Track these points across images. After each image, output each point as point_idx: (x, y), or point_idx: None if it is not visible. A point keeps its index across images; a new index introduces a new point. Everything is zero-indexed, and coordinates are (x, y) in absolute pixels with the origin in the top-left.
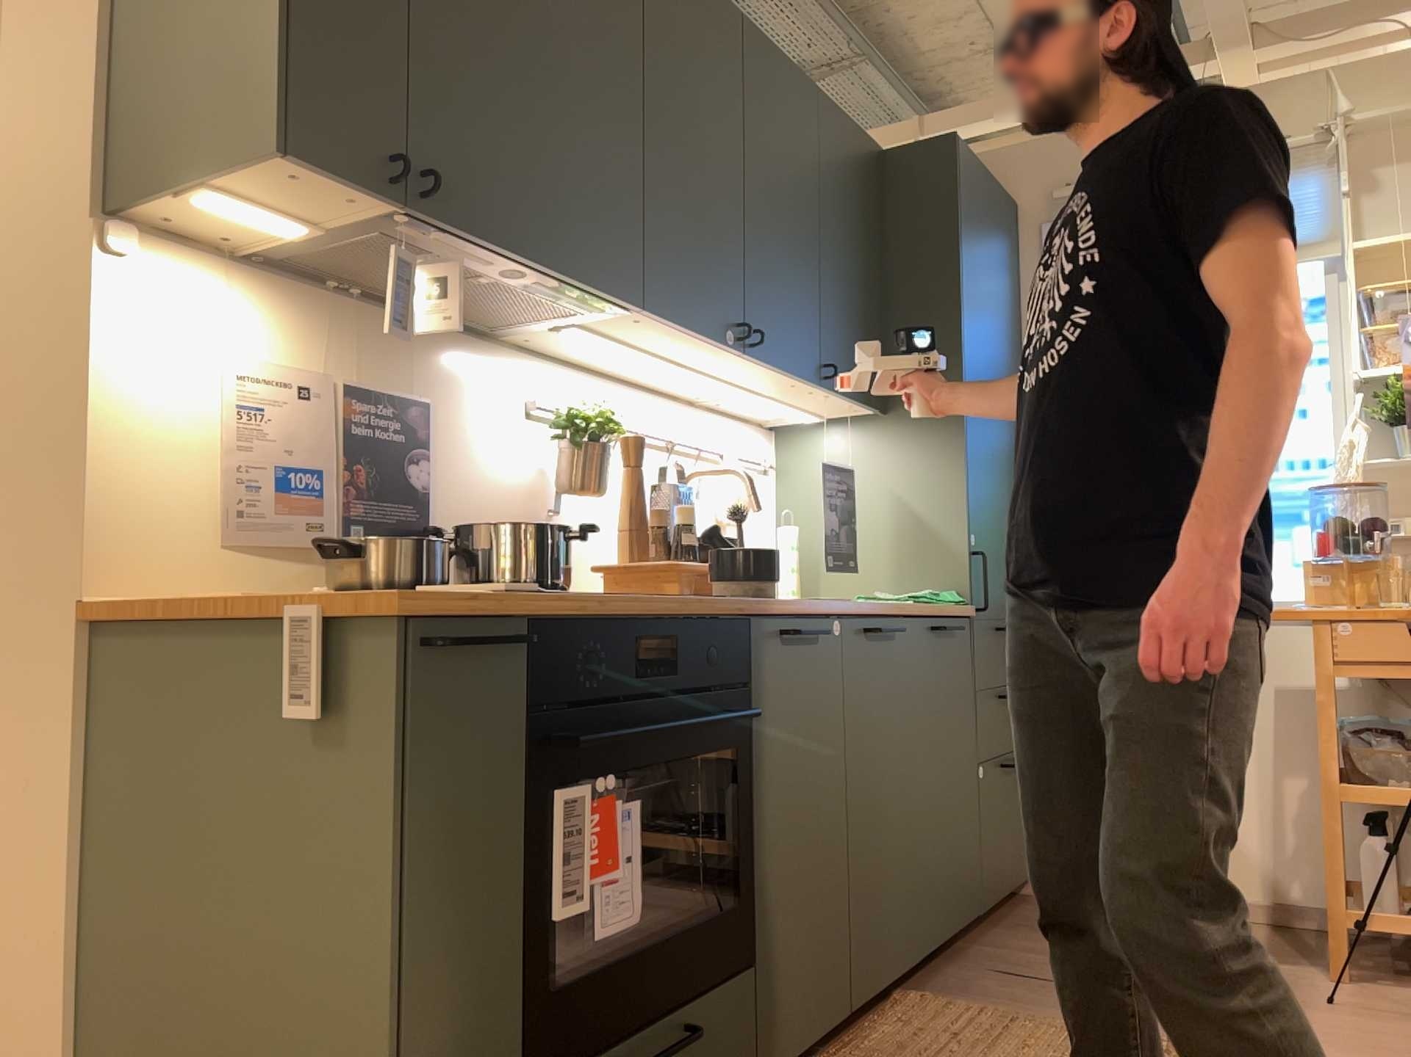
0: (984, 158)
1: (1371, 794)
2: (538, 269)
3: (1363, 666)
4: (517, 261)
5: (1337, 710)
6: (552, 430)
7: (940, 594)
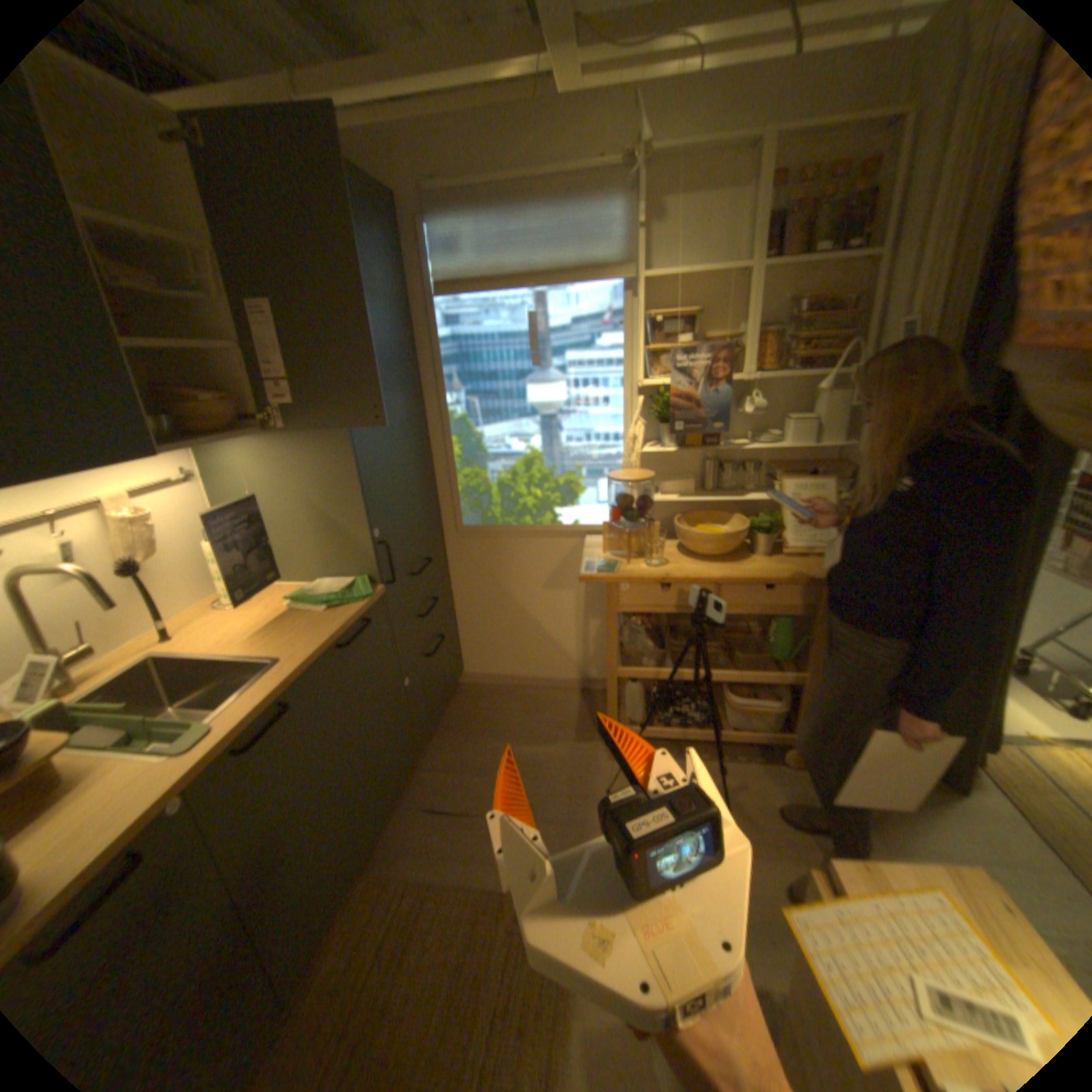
0: (358, 134)
1: (633, 674)
2: None
3: (634, 607)
4: None
5: (617, 632)
6: None
7: (353, 583)
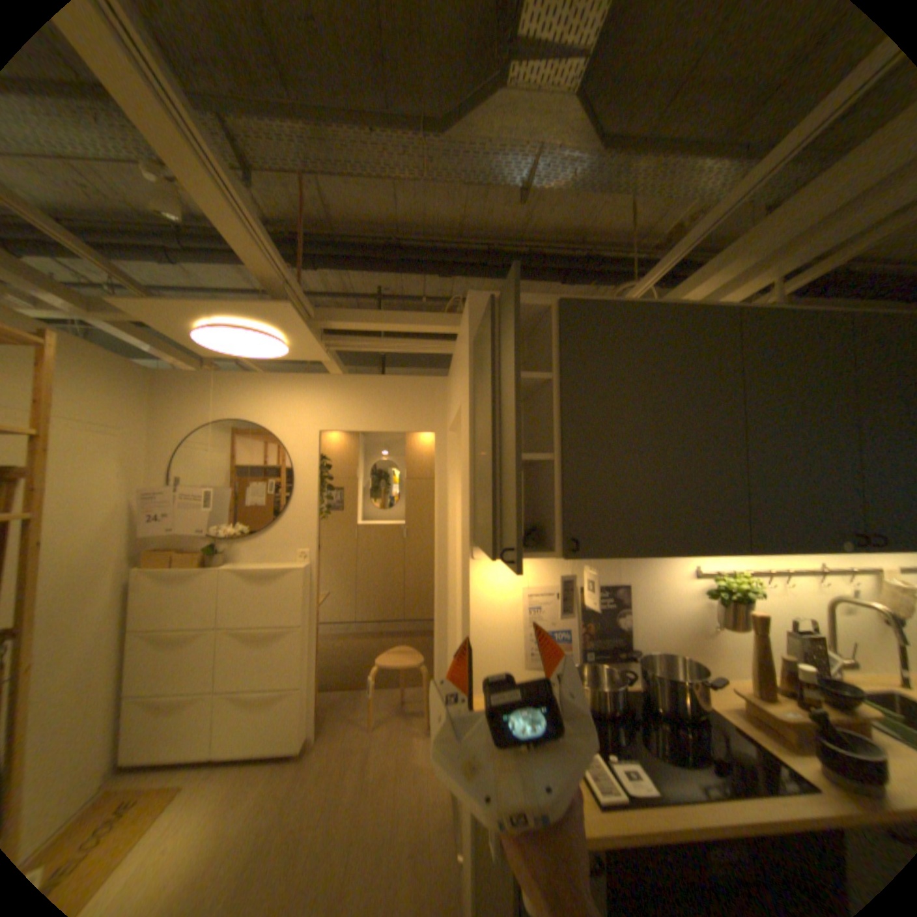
0: None
1: None
2: (660, 556)
3: None
4: (644, 556)
5: None
6: (711, 593)
7: None
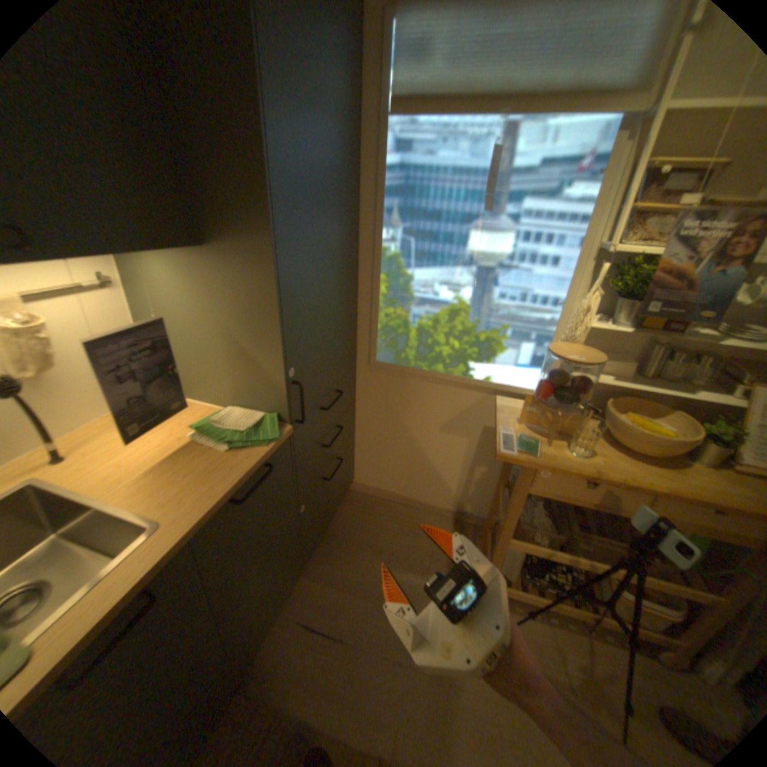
0: None
1: (526, 550)
2: None
3: (548, 494)
4: None
5: (522, 512)
6: None
7: (263, 420)
